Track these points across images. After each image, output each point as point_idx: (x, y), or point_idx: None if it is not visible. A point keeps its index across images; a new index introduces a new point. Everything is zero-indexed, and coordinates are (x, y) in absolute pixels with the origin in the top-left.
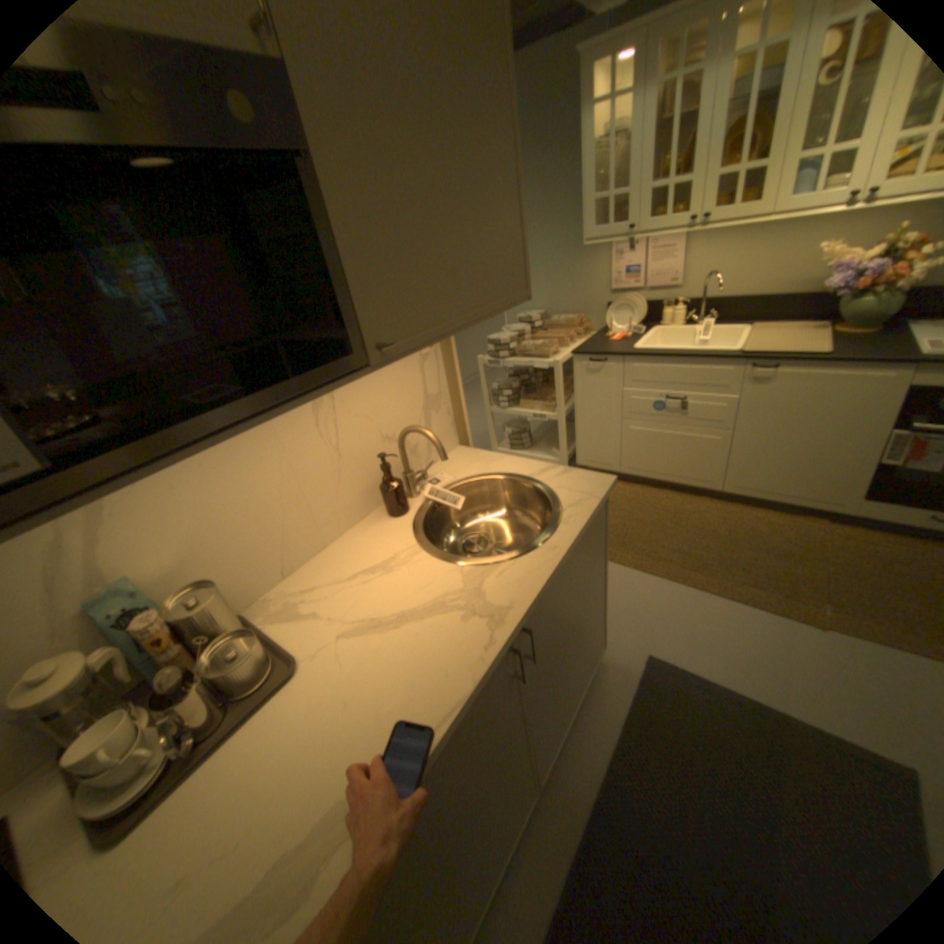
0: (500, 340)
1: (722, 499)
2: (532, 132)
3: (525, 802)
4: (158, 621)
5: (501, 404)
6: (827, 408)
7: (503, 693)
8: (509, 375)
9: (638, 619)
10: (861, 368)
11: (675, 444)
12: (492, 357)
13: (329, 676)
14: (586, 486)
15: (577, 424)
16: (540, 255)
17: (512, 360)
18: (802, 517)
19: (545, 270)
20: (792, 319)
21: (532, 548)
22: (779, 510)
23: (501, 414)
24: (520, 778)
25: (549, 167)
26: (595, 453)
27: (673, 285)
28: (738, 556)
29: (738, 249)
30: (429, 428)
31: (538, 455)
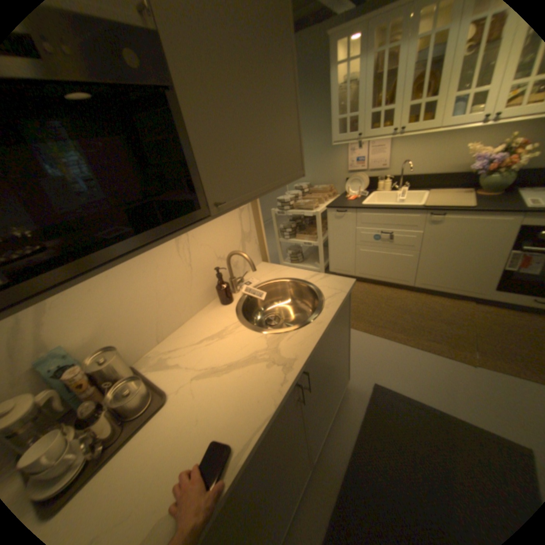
0: (285, 199)
1: (414, 291)
2: (302, 80)
3: (305, 474)
4: (82, 371)
5: (286, 237)
6: (474, 238)
7: (292, 411)
8: (290, 219)
9: (368, 362)
10: (493, 215)
11: (387, 259)
12: (281, 209)
13: (188, 403)
14: (339, 285)
15: (330, 248)
16: (307, 150)
17: (292, 211)
18: (461, 301)
19: (311, 159)
20: (452, 187)
21: (308, 322)
22: (447, 297)
23: (286, 242)
24: (302, 460)
25: (312, 100)
26: (340, 265)
27: (385, 167)
28: (425, 324)
29: (421, 147)
30: (245, 251)
31: (307, 266)
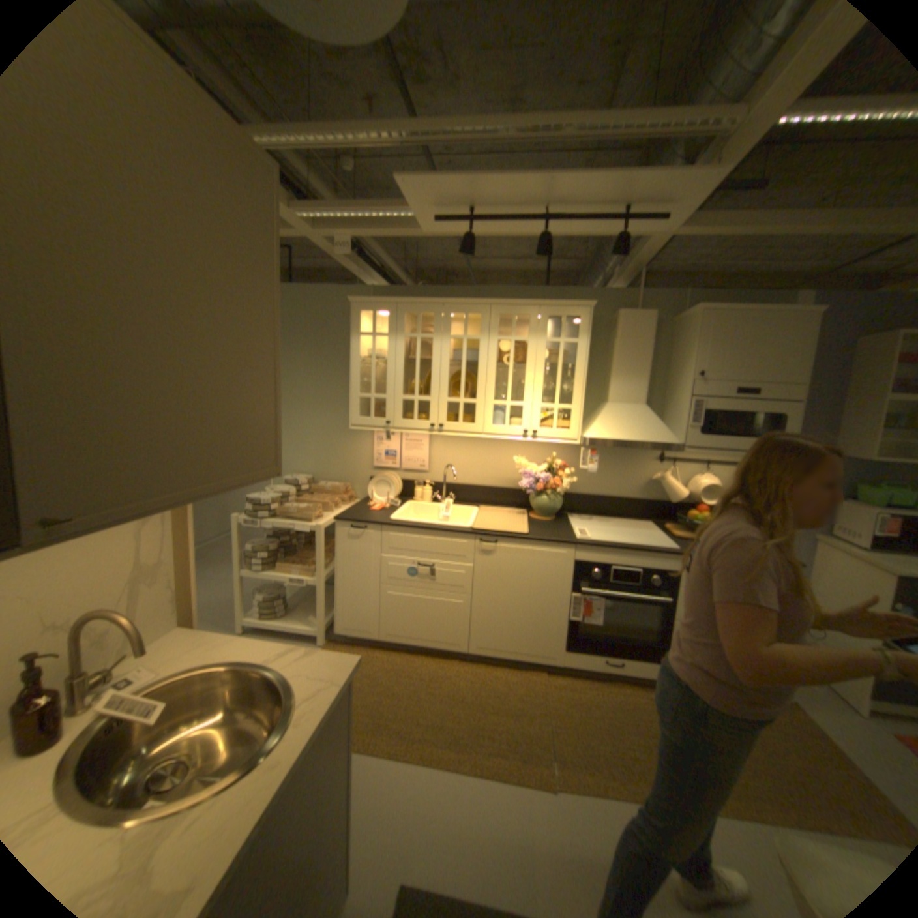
0: (261, 499)
1: (469, 660)
2: (312, 337)
3: None
4: None
5: (254, 566)
6: (531, 576)
7: None
8: (268, 534)
9: (390, 830)
10: (546, 546)
11: (427, 608)
12: (250, 515)
13: None
14: (328, 669)
15: (337, 589)
16: (312, 428)
17: (273, 520)
18: (529, 672)
19: (316, 441)
20: (503, 505)
21: (247, 769)
22: (512, 667)
23: (254, 578)
24: None
25: (325, 364)
26: (354, 620)
27: (422, 469)
28: (483, 723)
29: (465, 451)
30: (133, 606)
31: (292, 624)
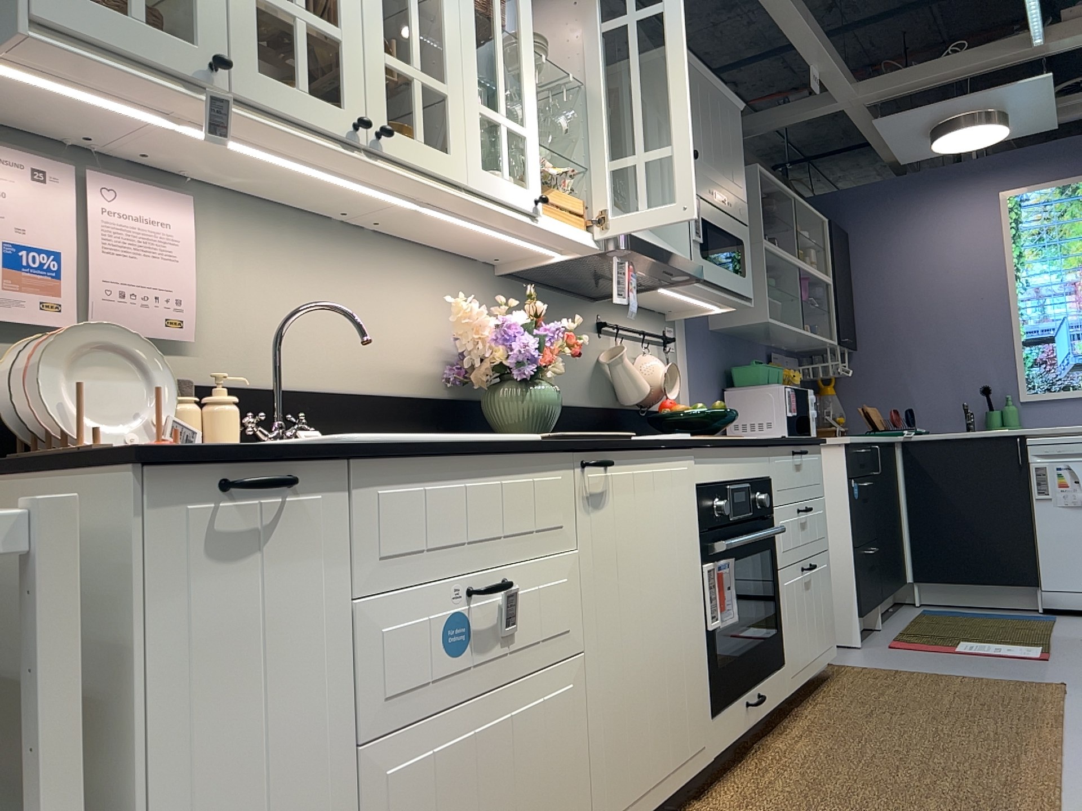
0: None
1: None
2: None
3: None
4: None
5: None
6: (659, 542)
7: None
8: None
9: None
10: (666, 457)
11: (500, 763)
12: None
13: None
14: None
15: None
16: None
17: None
18: None
19: None
20: None
21: None
22: None
23: None
24: None
25: None
26: None
27: (170, 335)
28: None
29: (296, 282)
30: None
31: None
